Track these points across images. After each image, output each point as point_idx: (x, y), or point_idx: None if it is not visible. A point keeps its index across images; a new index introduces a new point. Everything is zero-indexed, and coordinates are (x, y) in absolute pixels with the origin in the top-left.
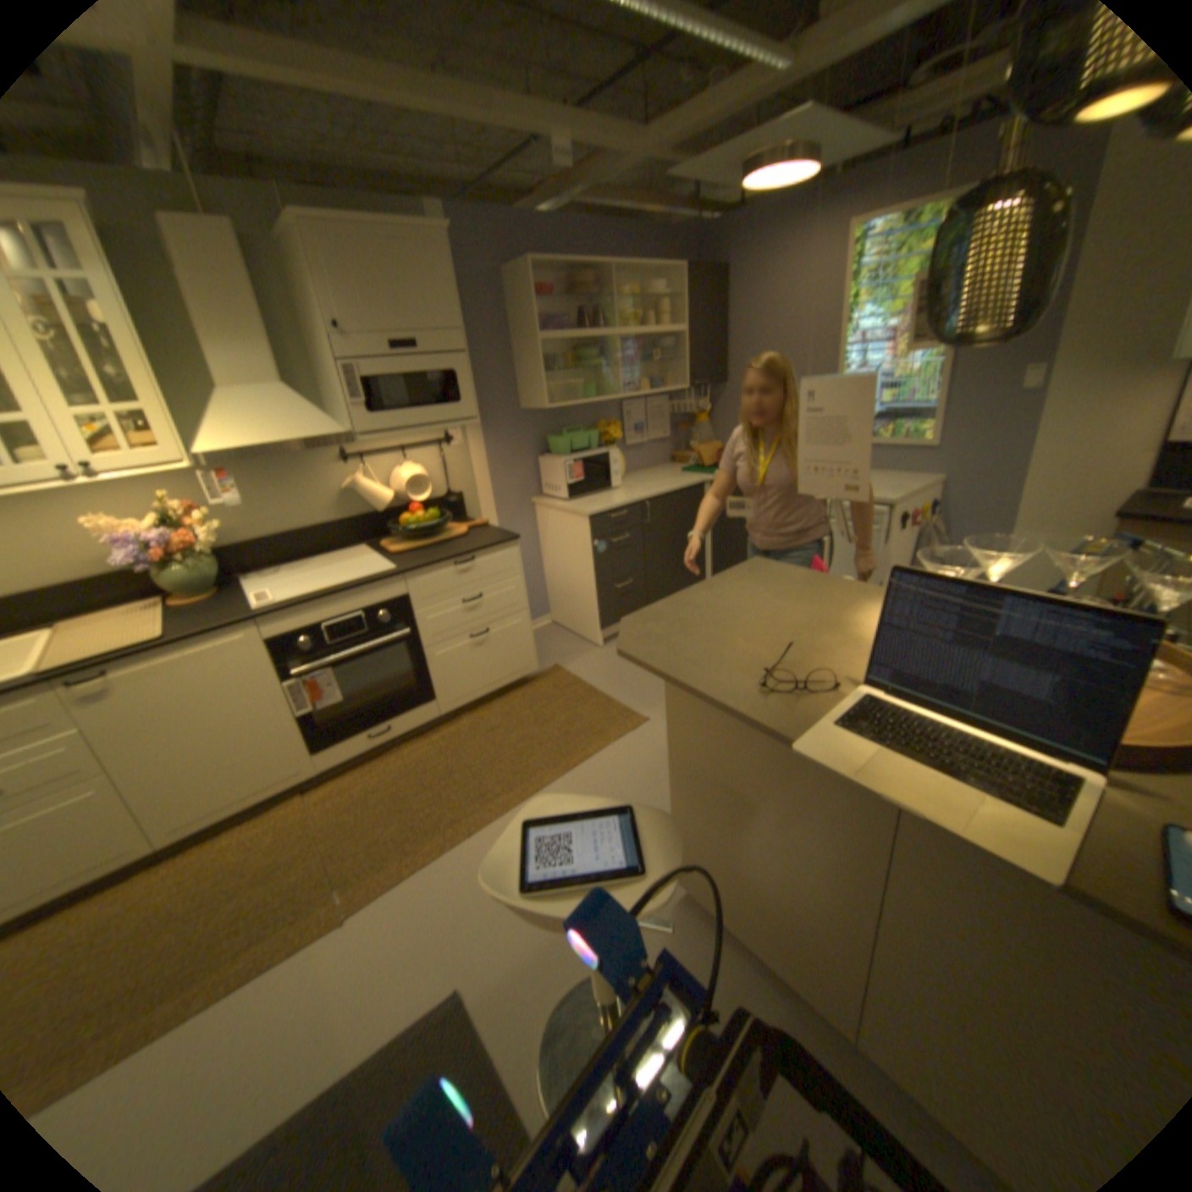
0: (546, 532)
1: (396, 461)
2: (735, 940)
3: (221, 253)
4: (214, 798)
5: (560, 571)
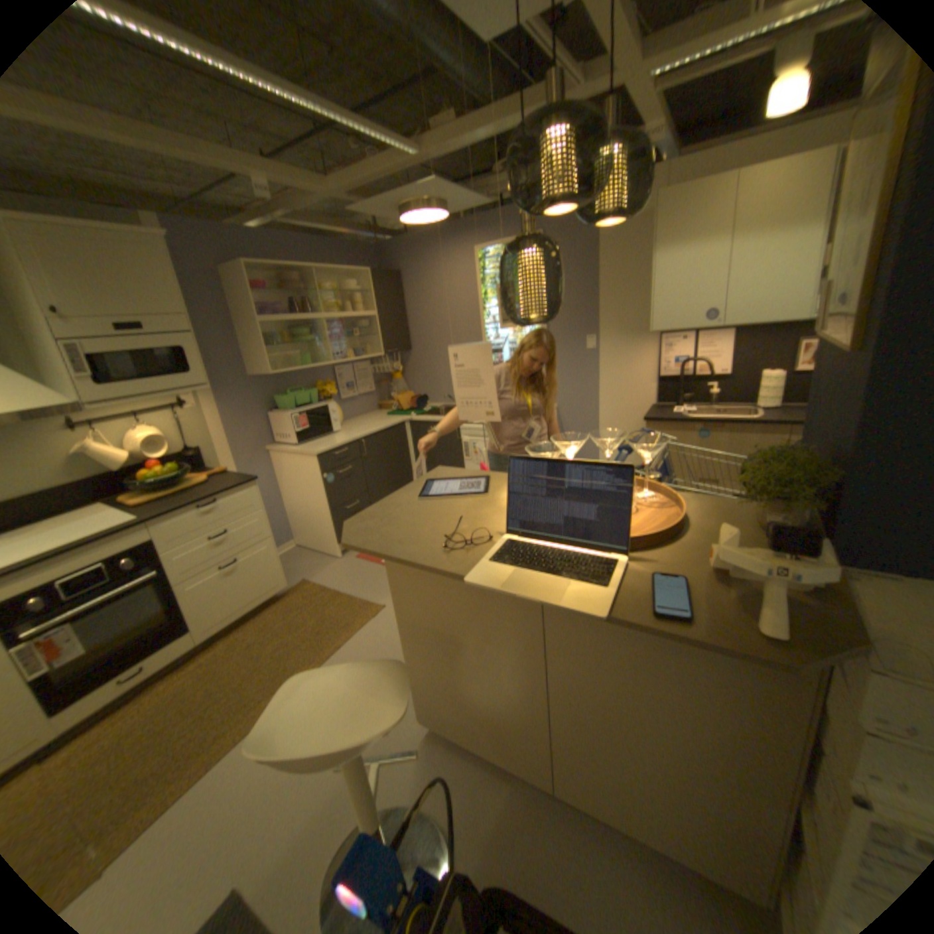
0: (282, 472)
1: (129, 424)
2: (466, 752)
3: None
4: None
5: (297, 502)
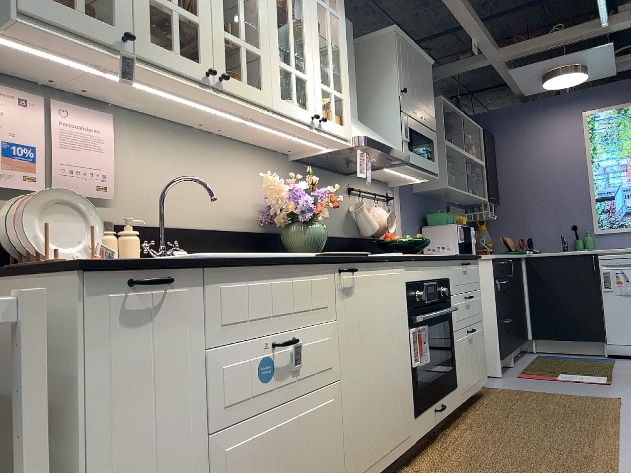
0: None
1: (370, 202)
2: None
3: (350, 37)
4: (378, 439)
5: None
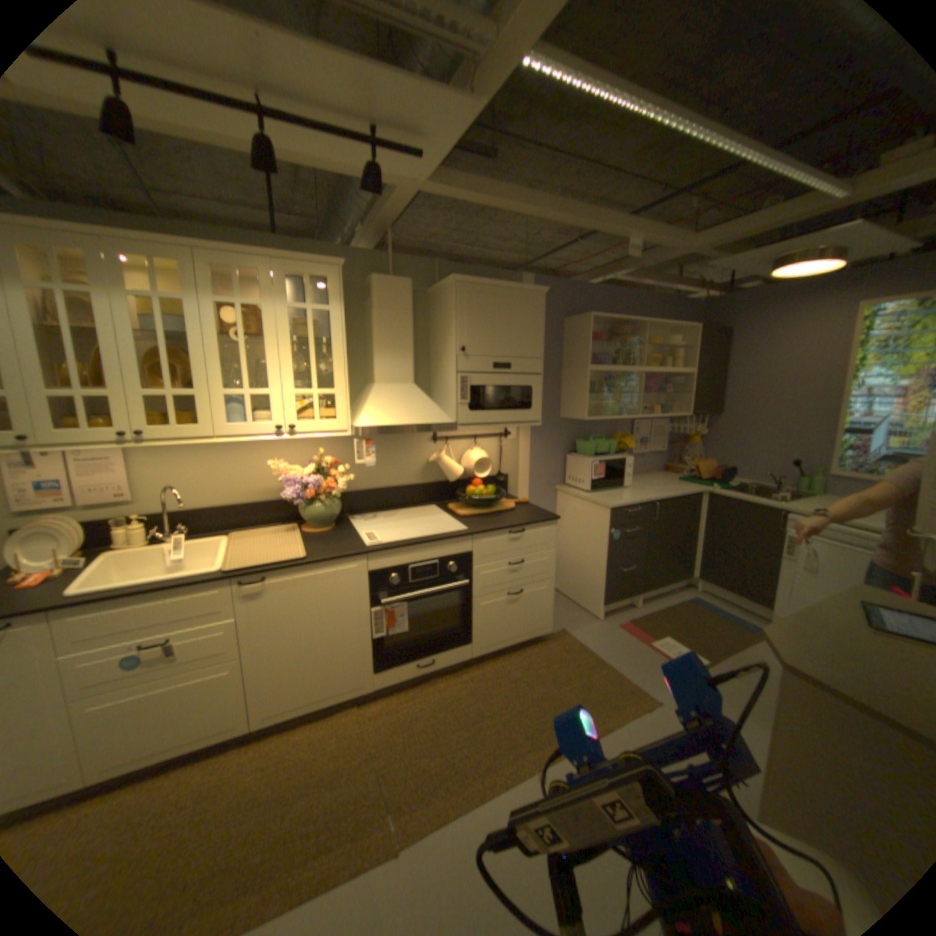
0: (564, 514)
1: (469, 445)
2: None
3: (402, 298)
4: (303, 694)
5: (571, 547)
